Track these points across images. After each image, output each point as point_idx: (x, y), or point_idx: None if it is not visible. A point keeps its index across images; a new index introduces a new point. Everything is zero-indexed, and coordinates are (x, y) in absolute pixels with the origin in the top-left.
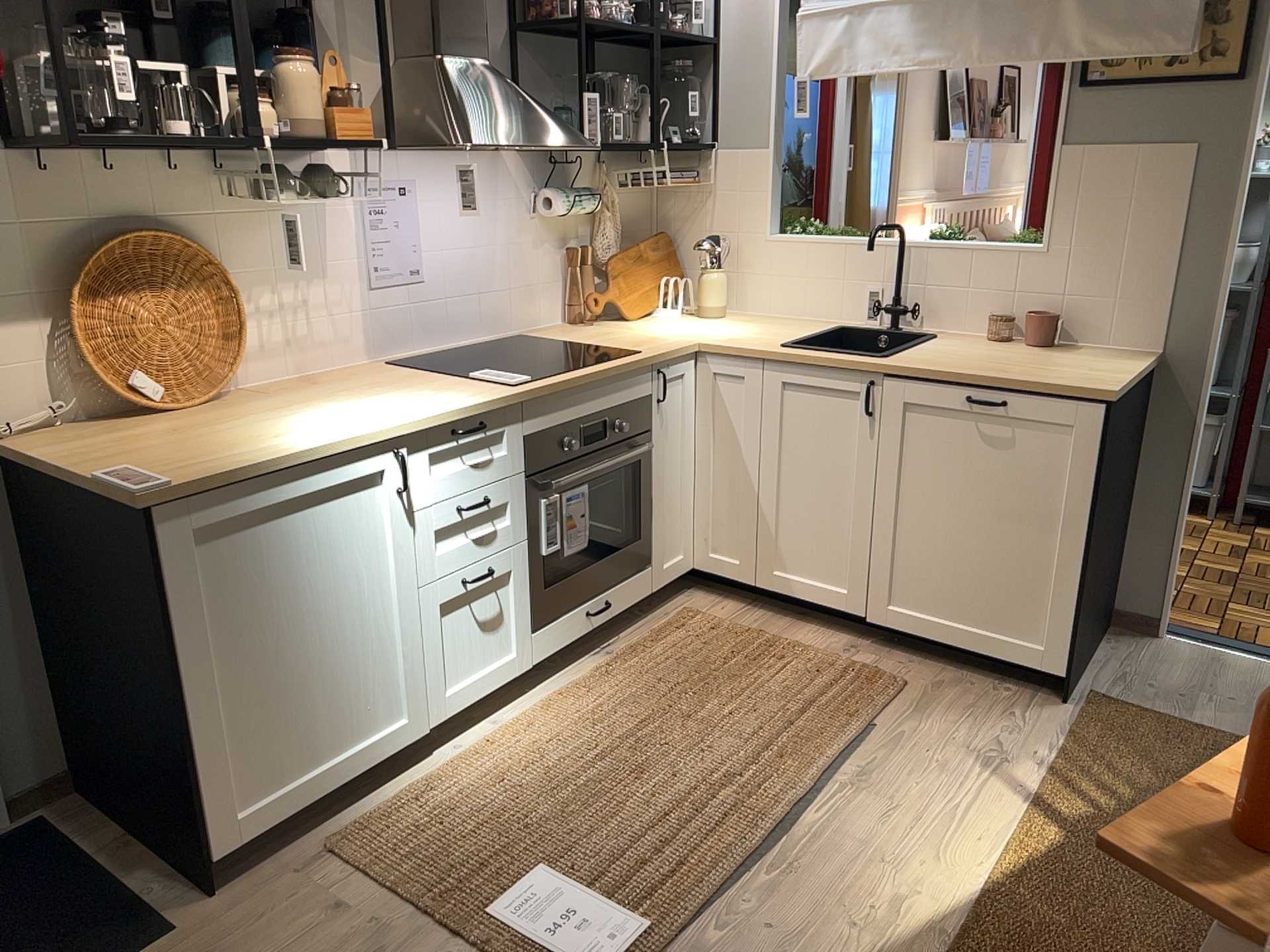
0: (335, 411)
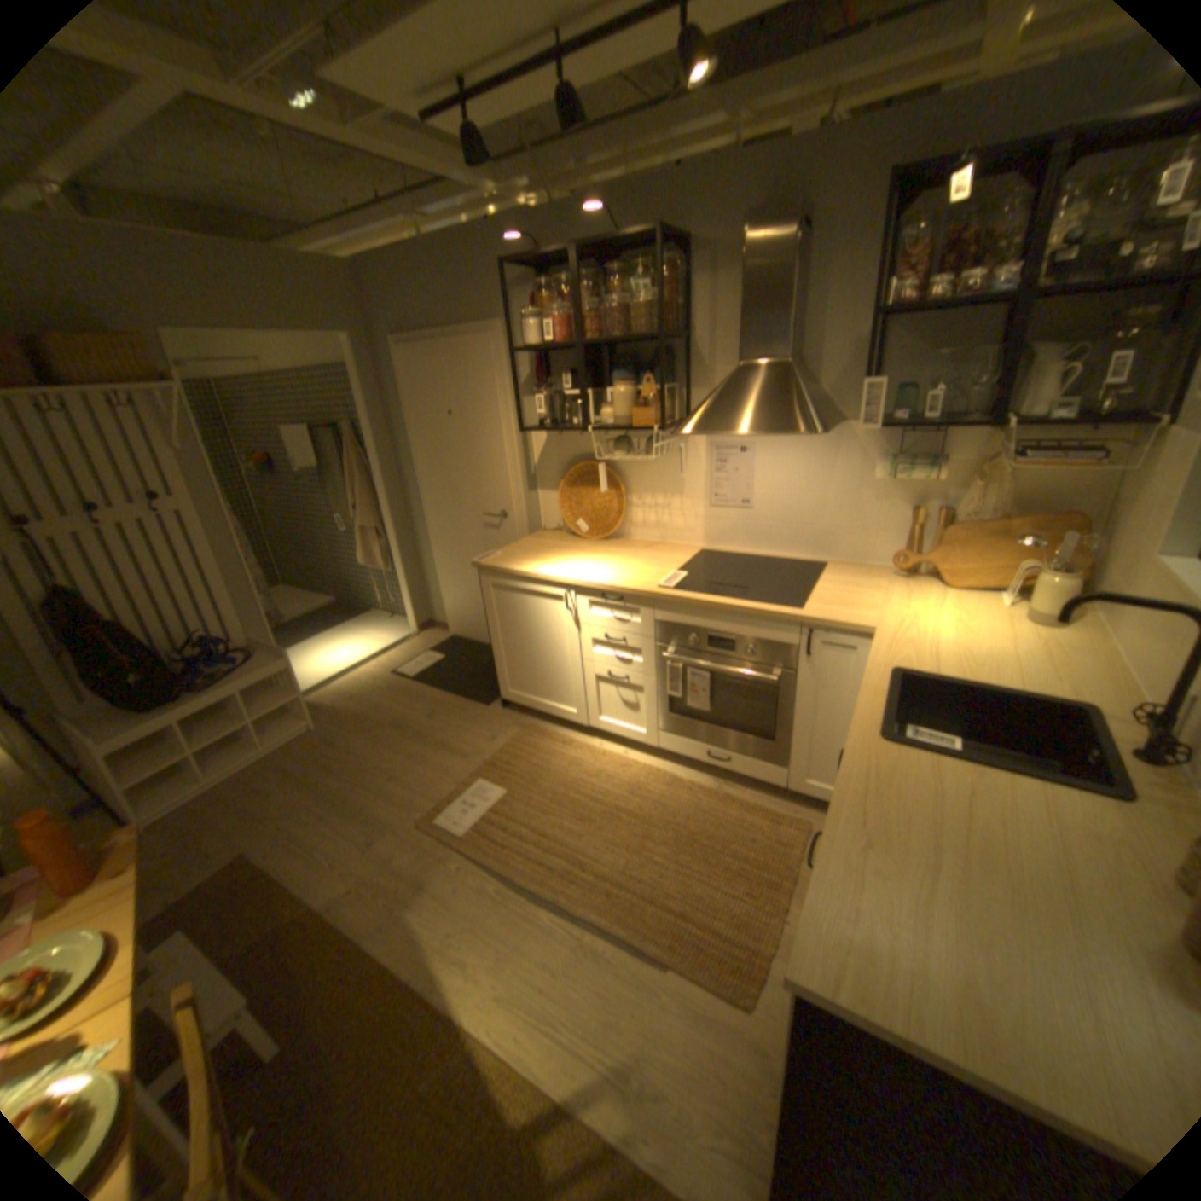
0: (591, 562)
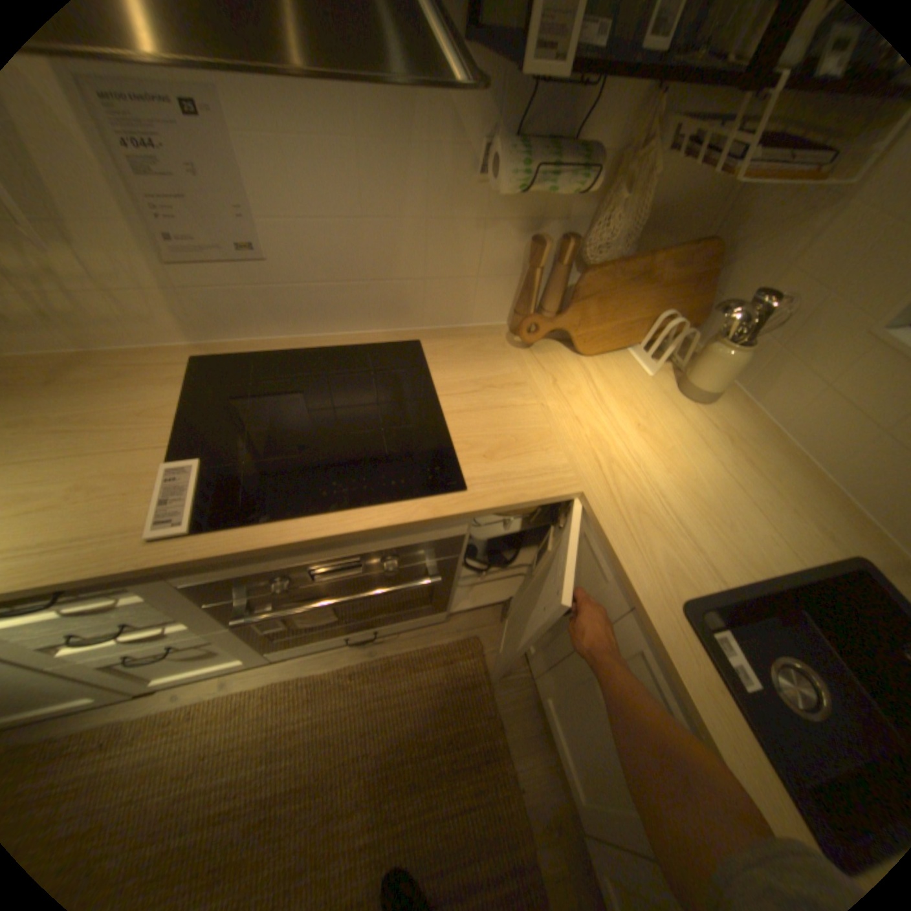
0: None
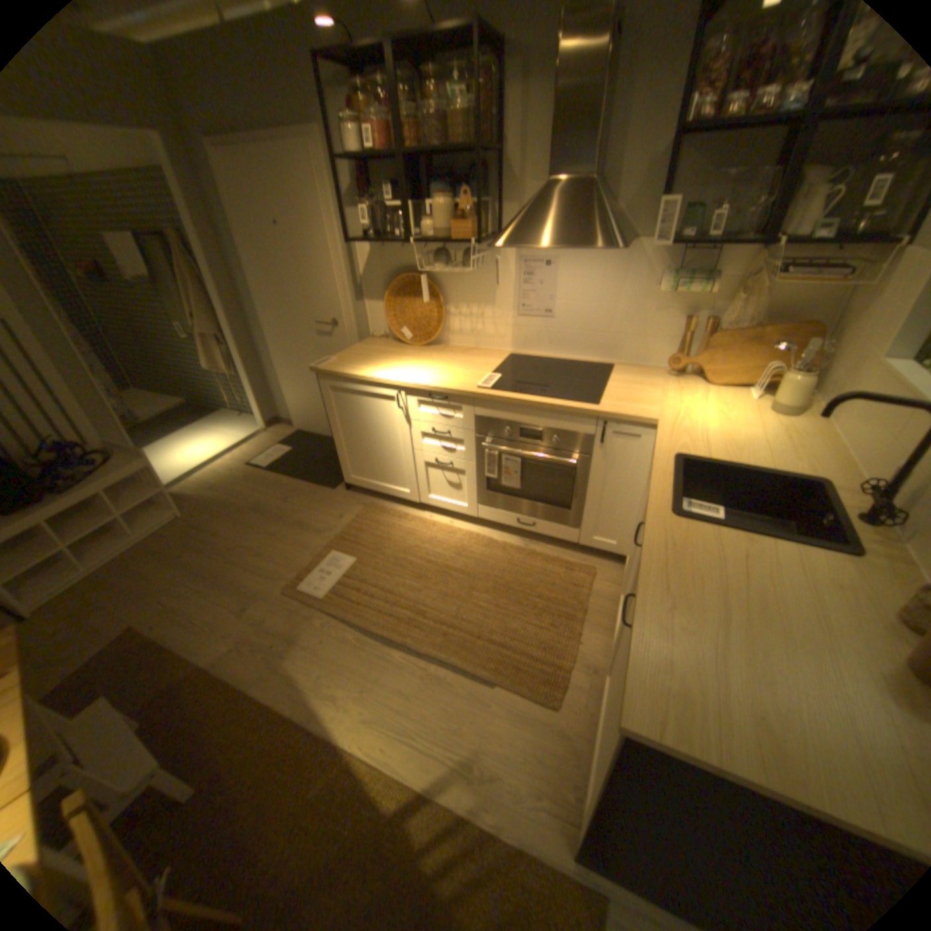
0: (418, 366)
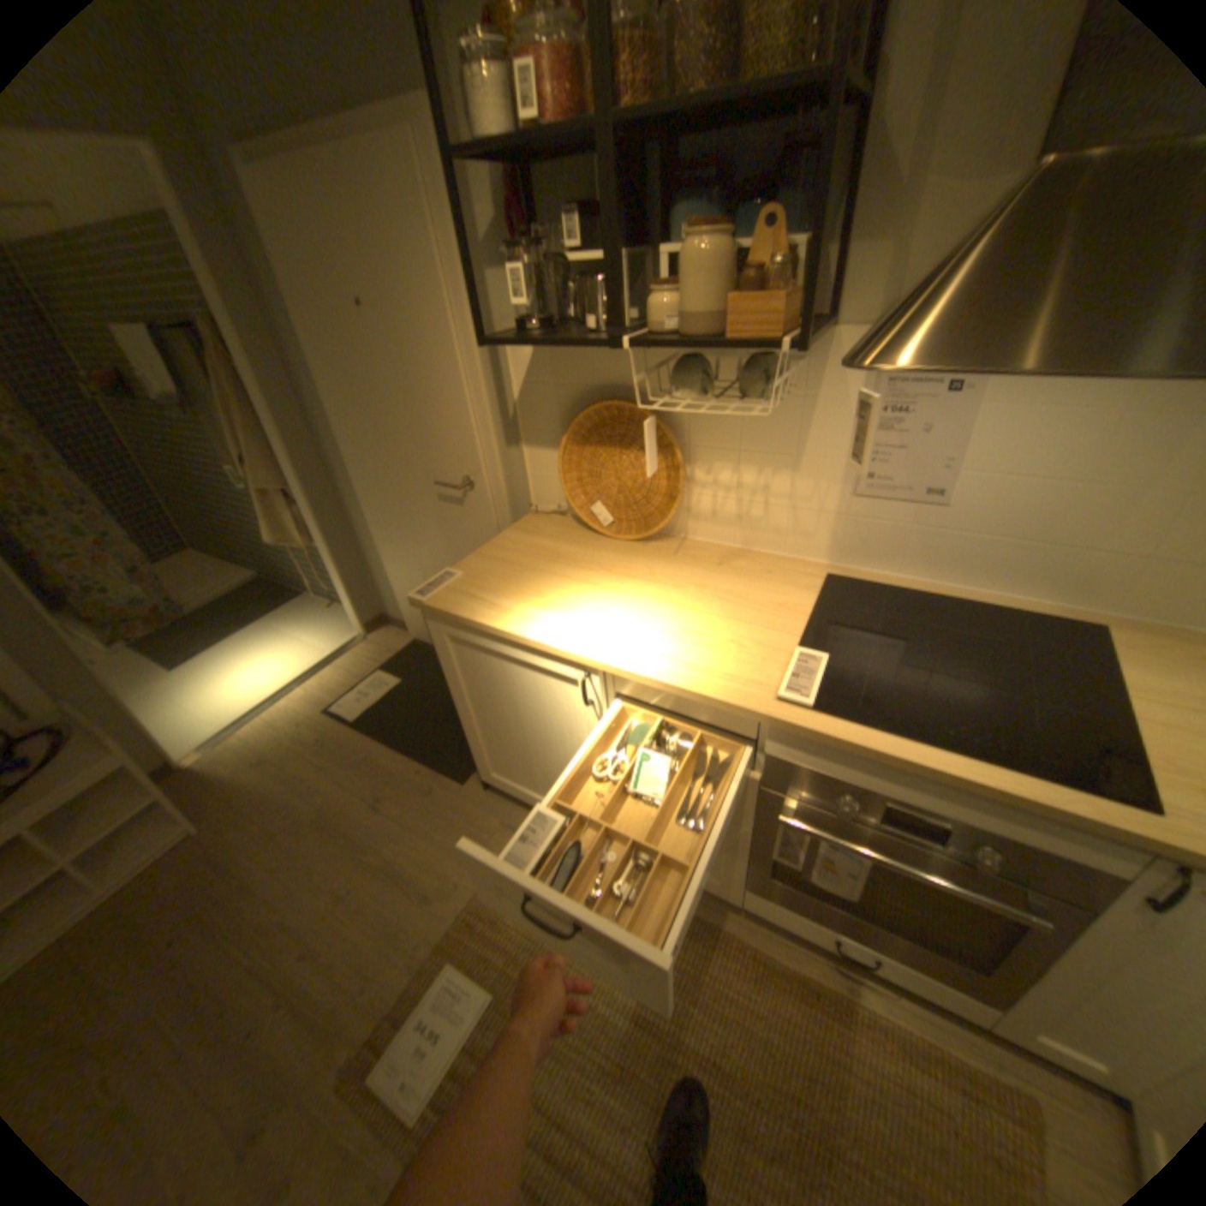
0: (628, 603)
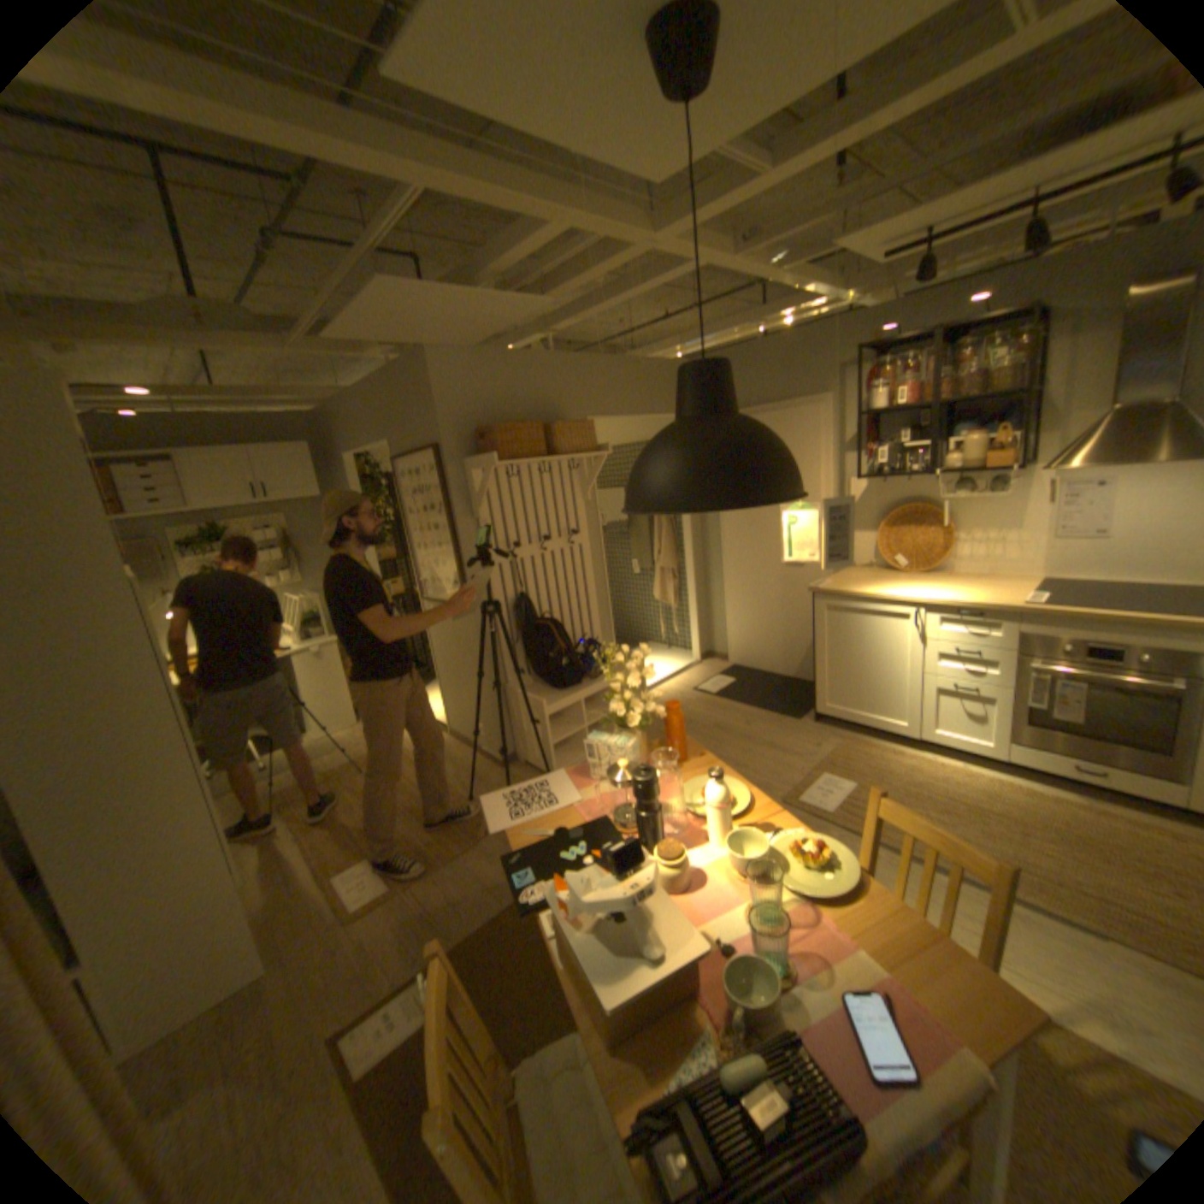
0: (930, 587)
